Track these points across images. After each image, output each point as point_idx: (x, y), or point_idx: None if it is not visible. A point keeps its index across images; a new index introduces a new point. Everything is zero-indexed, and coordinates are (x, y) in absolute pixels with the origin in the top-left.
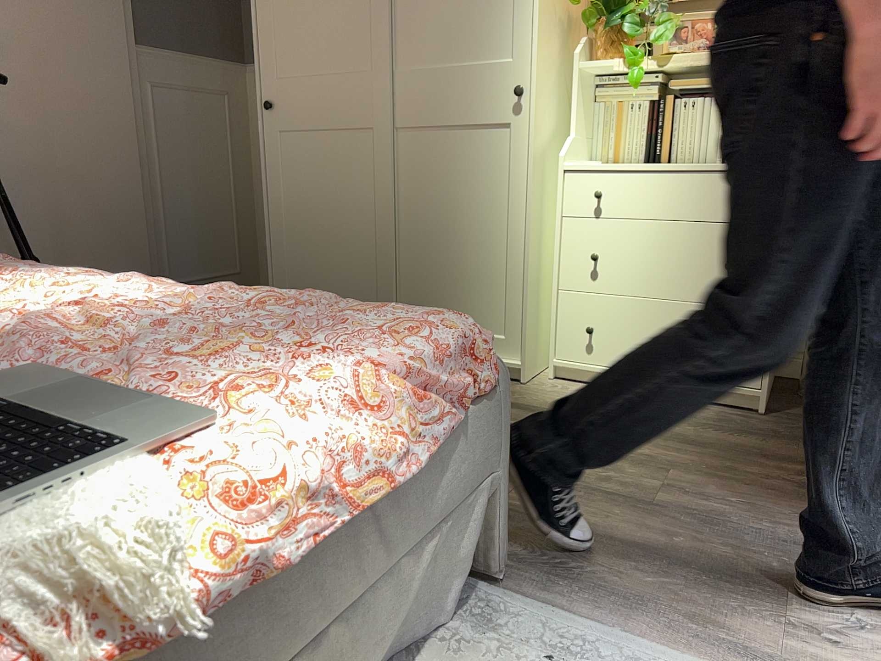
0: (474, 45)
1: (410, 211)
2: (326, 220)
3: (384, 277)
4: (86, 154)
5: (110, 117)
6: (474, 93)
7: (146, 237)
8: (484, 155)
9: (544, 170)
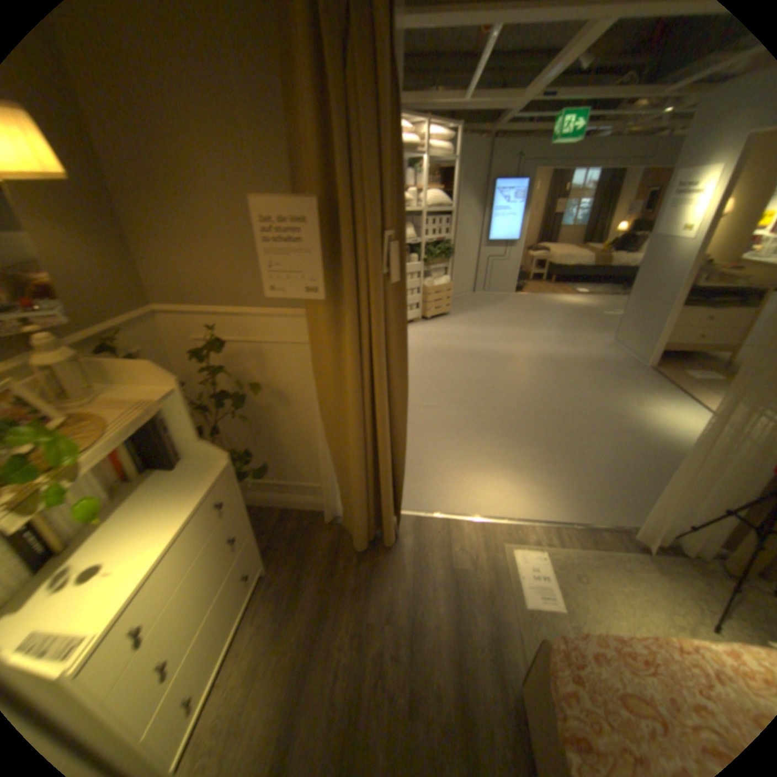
0: None
1: None
2: None
3: None
4: None
5: None
6: None
7: None
8: None
9: None
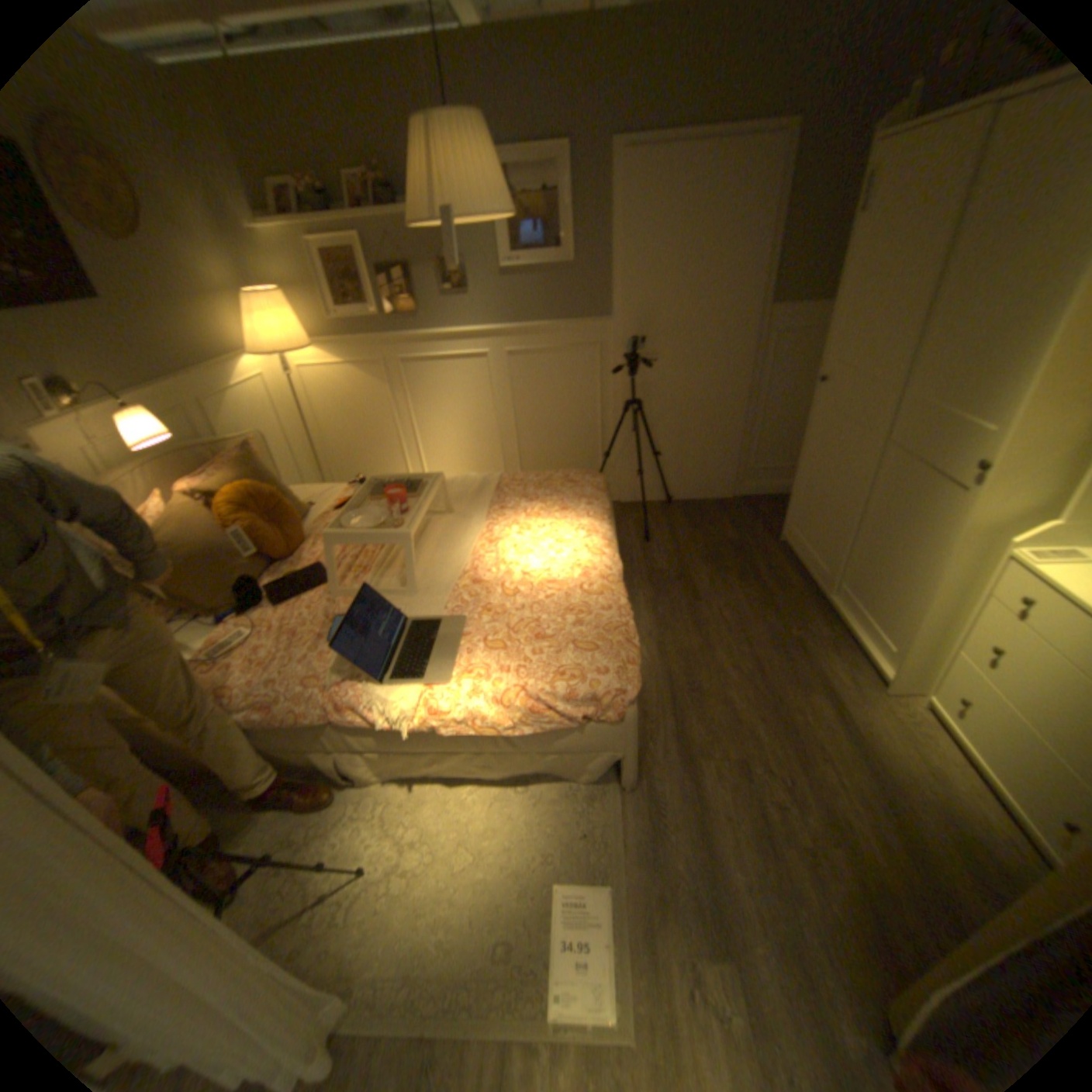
0: (973, 397)
1: (876, 510)
2: (827, 483)
3: (841, 547)
4: (708, 388)
5: (732, 362)
6: (953, 443)
7: (737, 439)
8: (940, 502)
9: (997, 544)
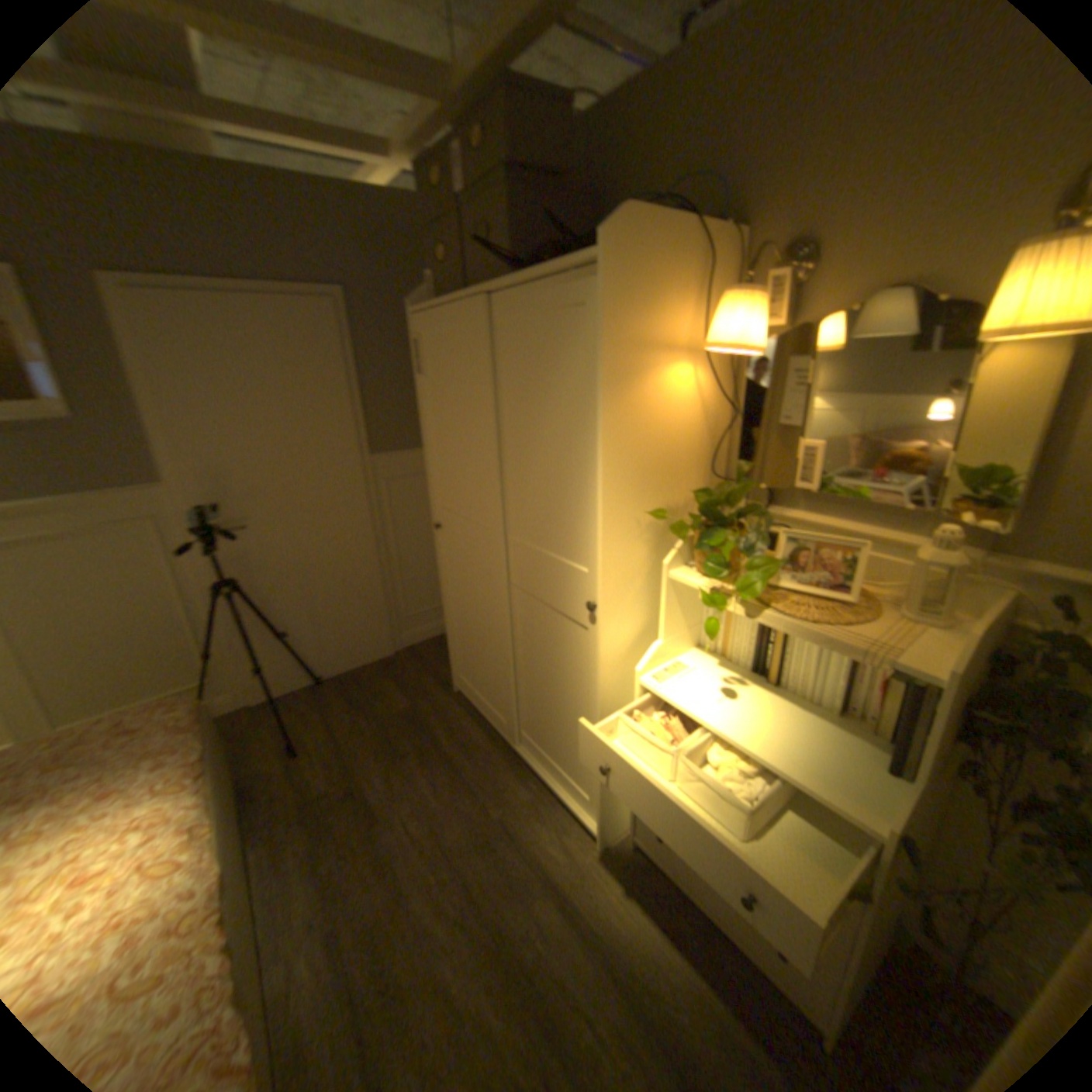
0: (559, 541)
1: (522, 652)
2: (473, 628)
3: (506, 695)
4: (325, 546)
5: (344, 515)
6: (559, 584)
7: (377, 592)
8: (569, 641)
9: (625, 672)
